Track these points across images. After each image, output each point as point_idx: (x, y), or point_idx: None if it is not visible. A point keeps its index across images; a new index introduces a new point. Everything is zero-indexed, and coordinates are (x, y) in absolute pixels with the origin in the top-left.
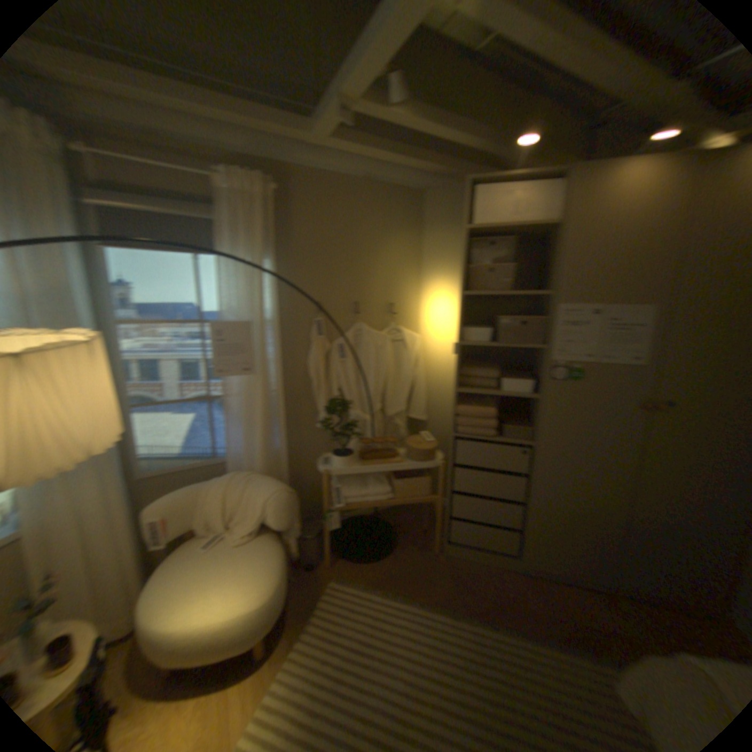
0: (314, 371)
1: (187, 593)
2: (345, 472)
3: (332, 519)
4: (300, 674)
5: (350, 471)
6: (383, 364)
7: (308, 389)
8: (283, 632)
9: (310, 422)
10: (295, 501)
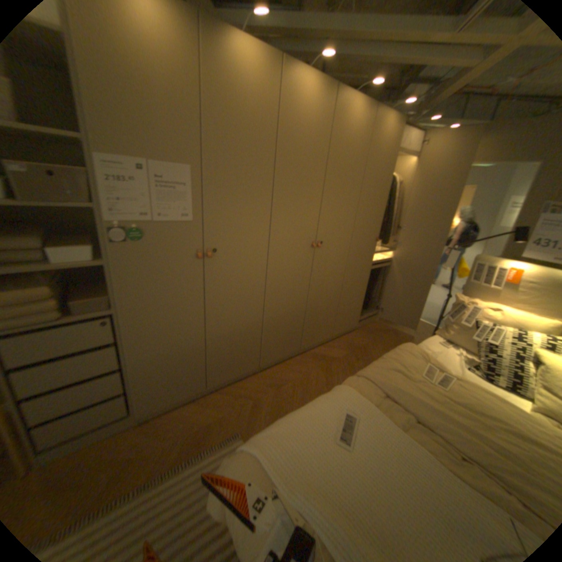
0: None
1: None
2: None
3: None
4: None
5: None
6: None
7: None
8: None
9: None
10: None
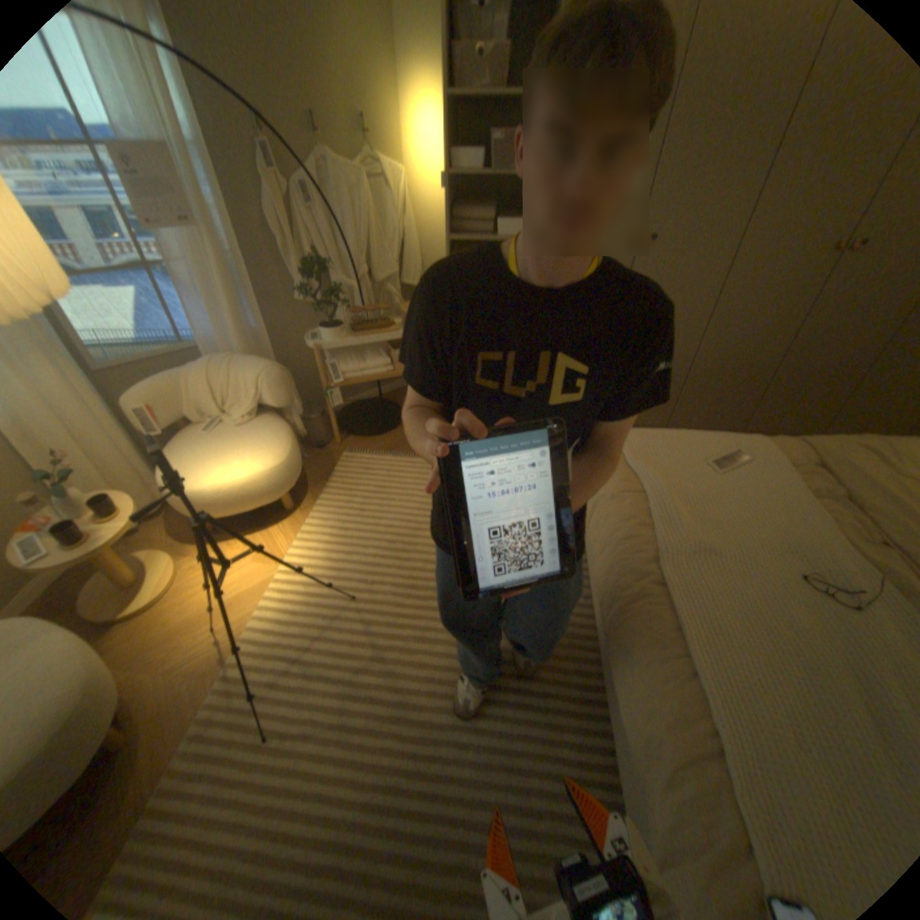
0: (270, 224)
1: (199, 465)
2: (334, 347)
3: (330, 397)
4: (326, 513)
5: (339, 345)
6: (358, 212)
7: (269, 251)
8: (304, 493)
9: (281, 296)
10: (285, 380)
